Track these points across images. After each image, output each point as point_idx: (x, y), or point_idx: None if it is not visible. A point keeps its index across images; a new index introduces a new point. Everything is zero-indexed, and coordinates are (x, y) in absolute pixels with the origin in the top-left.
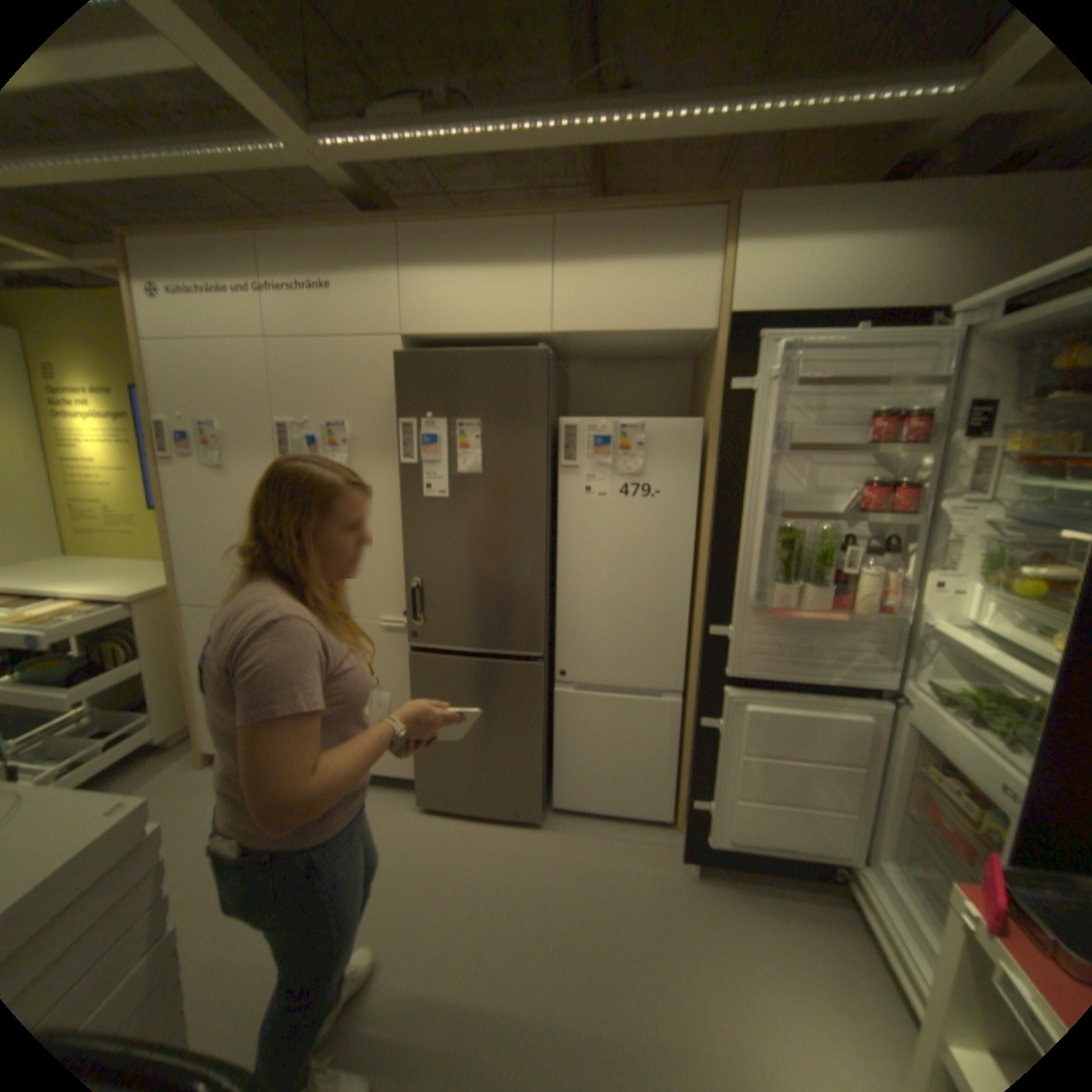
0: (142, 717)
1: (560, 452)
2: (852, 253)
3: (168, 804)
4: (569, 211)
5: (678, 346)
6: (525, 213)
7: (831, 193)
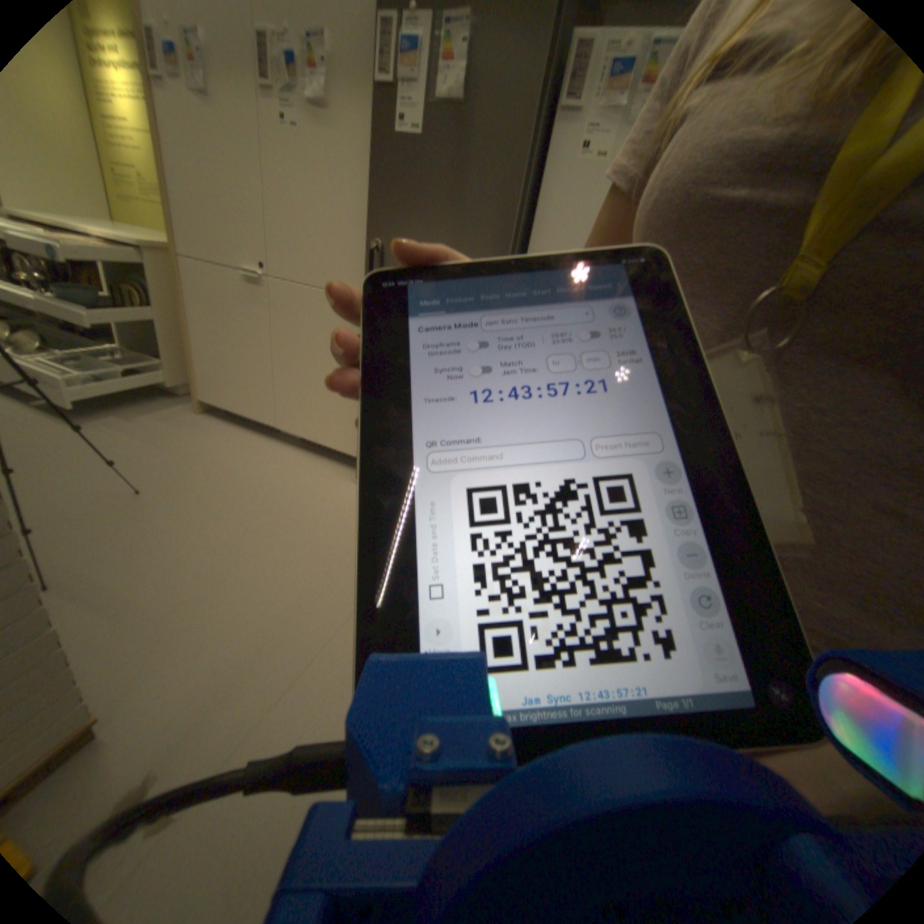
0: (156, 361)
1: (564, 91)
2: None
3: (166, 428)
4: None
5: None
6: None
7: None
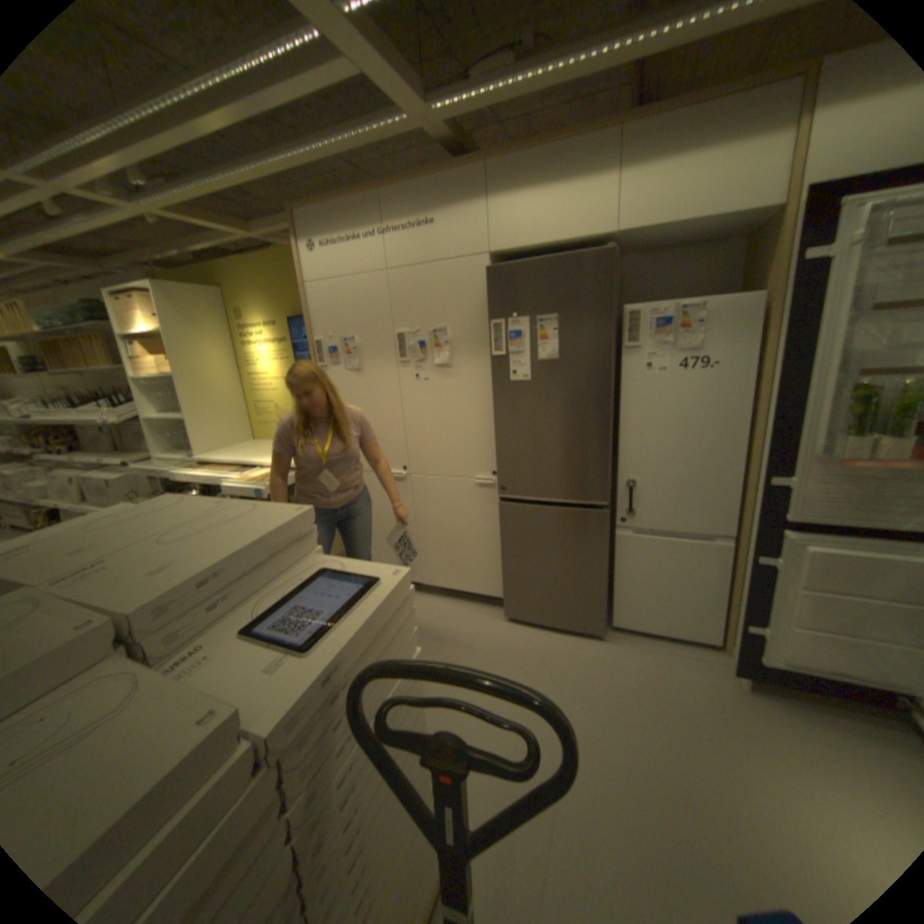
0: None
1: (623, 335)
2: None
3: None
4: (636, 118)
5: (737, 225)
6: (595, 127)
7: None
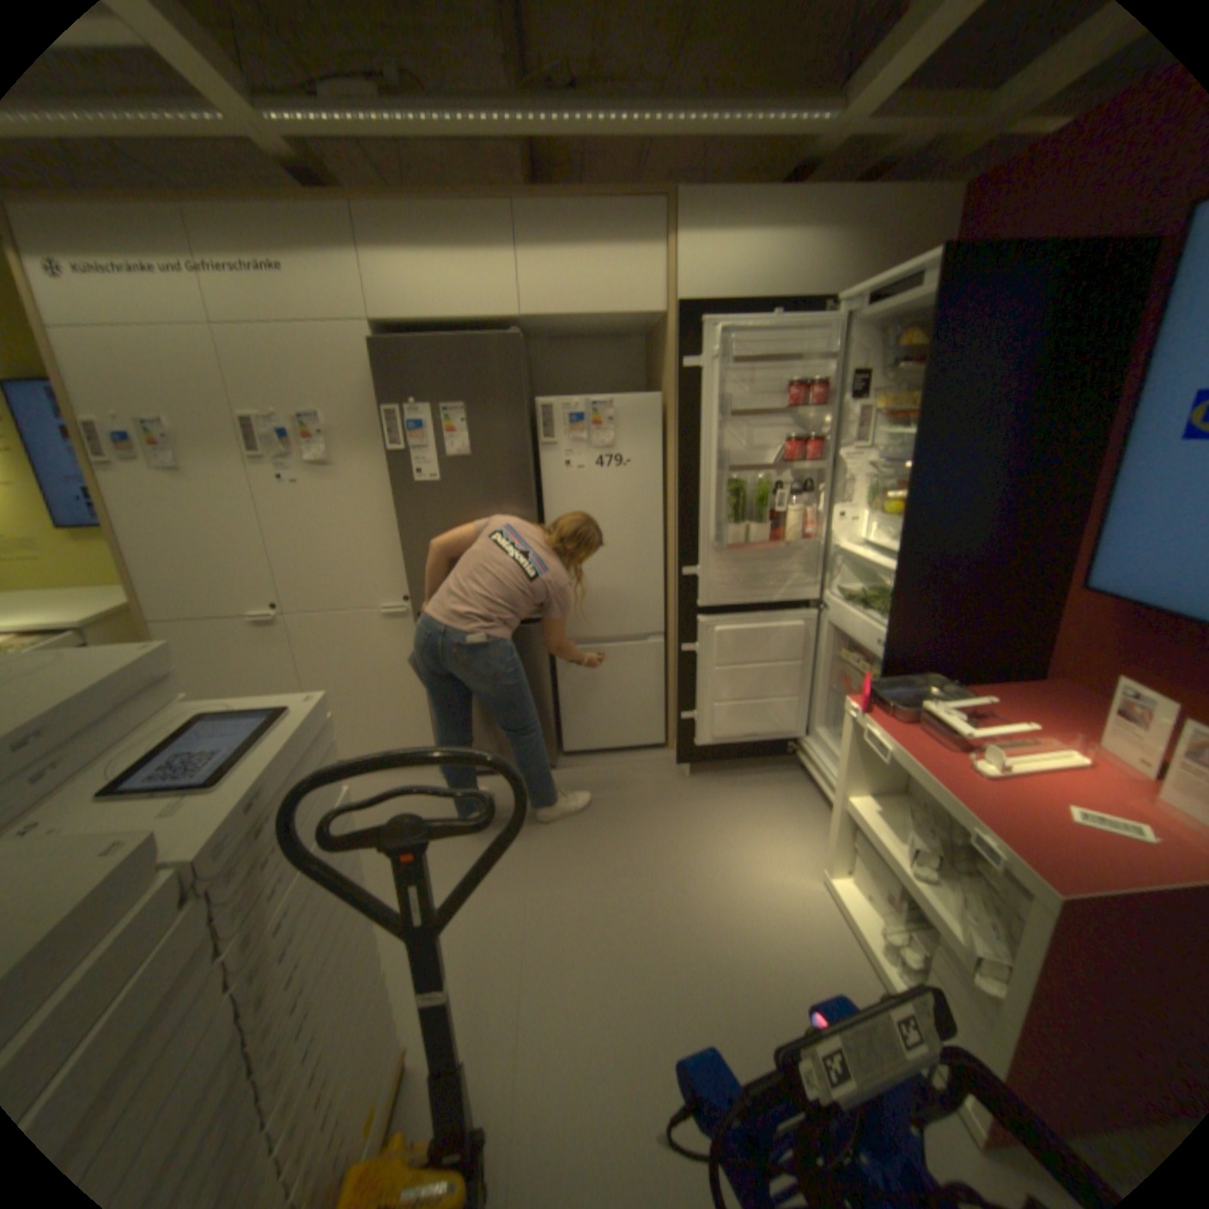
0: None
1: (539, 431)
2: (768, 245)
3: None
4: (526, 197)
5: (633, 325)
6: (483, 196)
7: (748, 192)
